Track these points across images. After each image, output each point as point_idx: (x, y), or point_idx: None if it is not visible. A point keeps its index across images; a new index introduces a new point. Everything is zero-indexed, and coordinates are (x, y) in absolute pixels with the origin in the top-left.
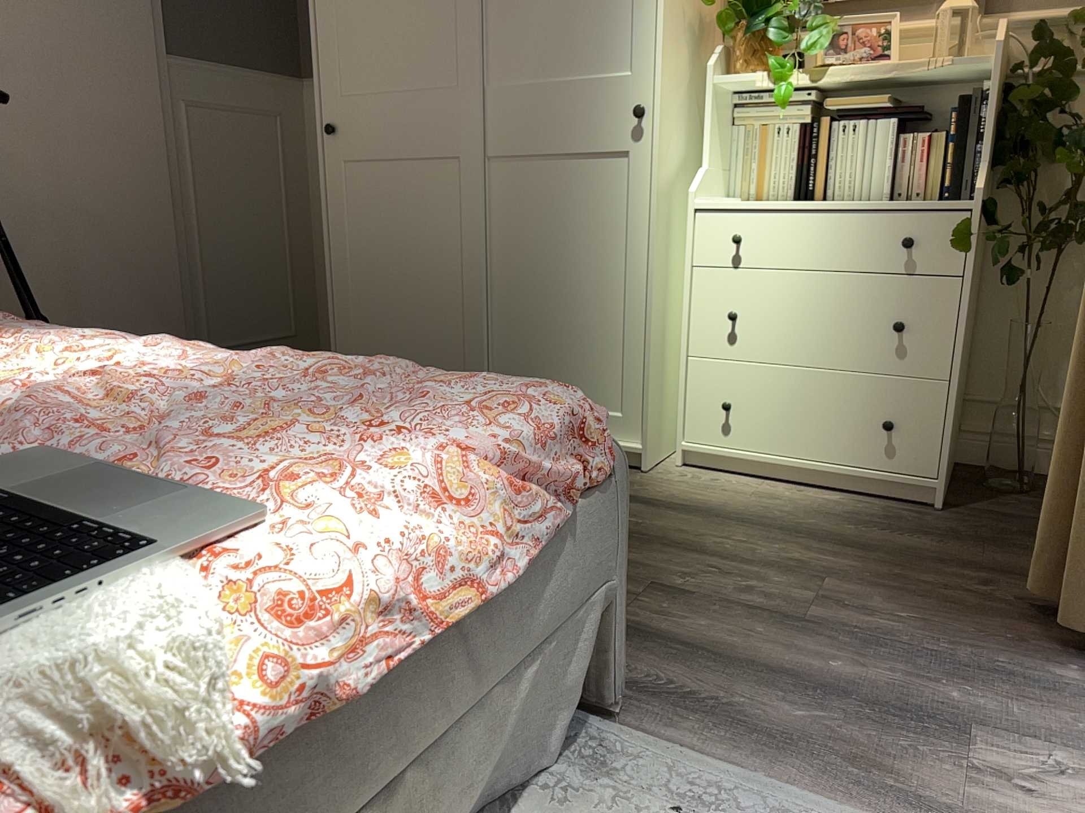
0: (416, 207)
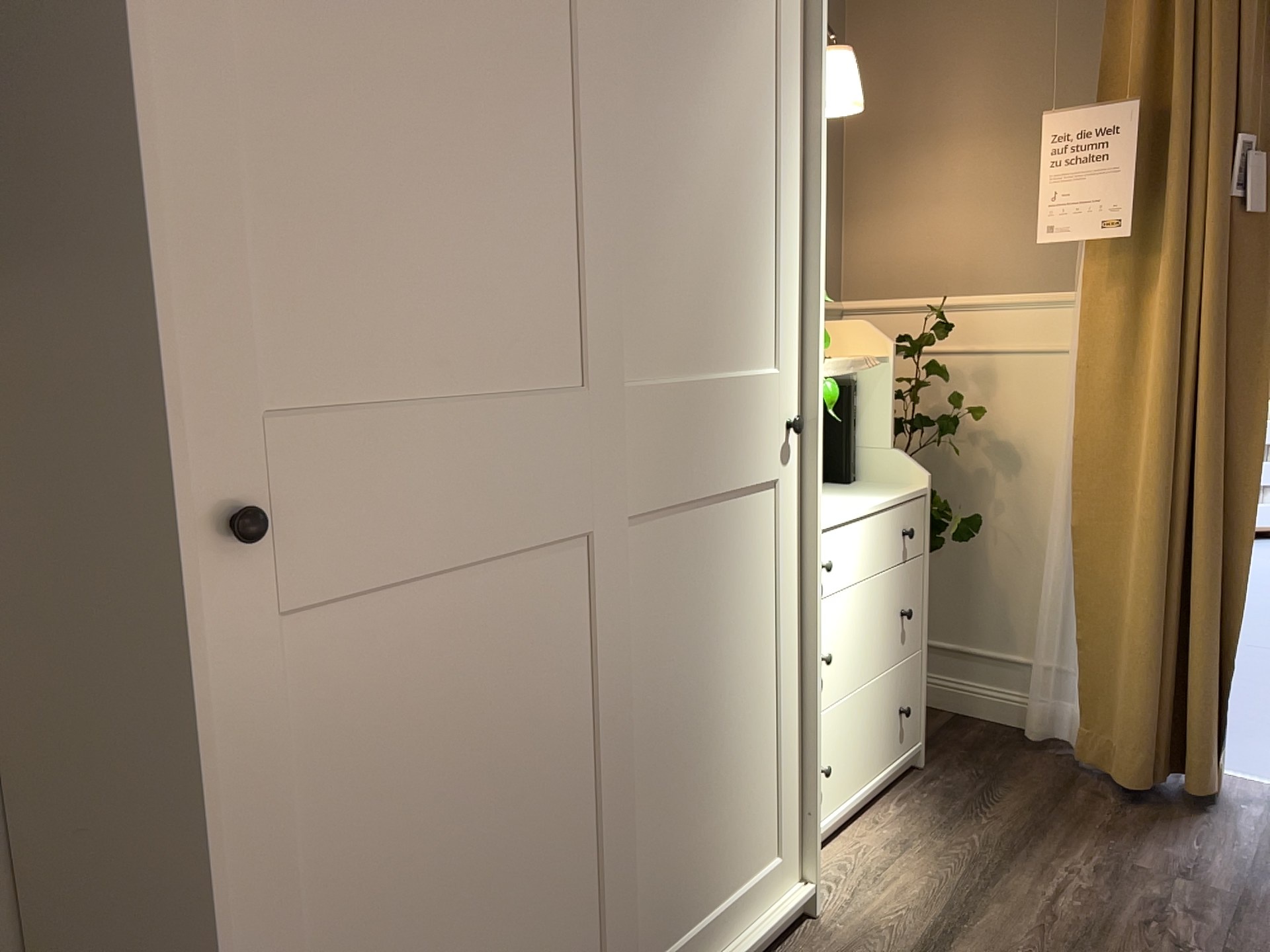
0: (510, 662)
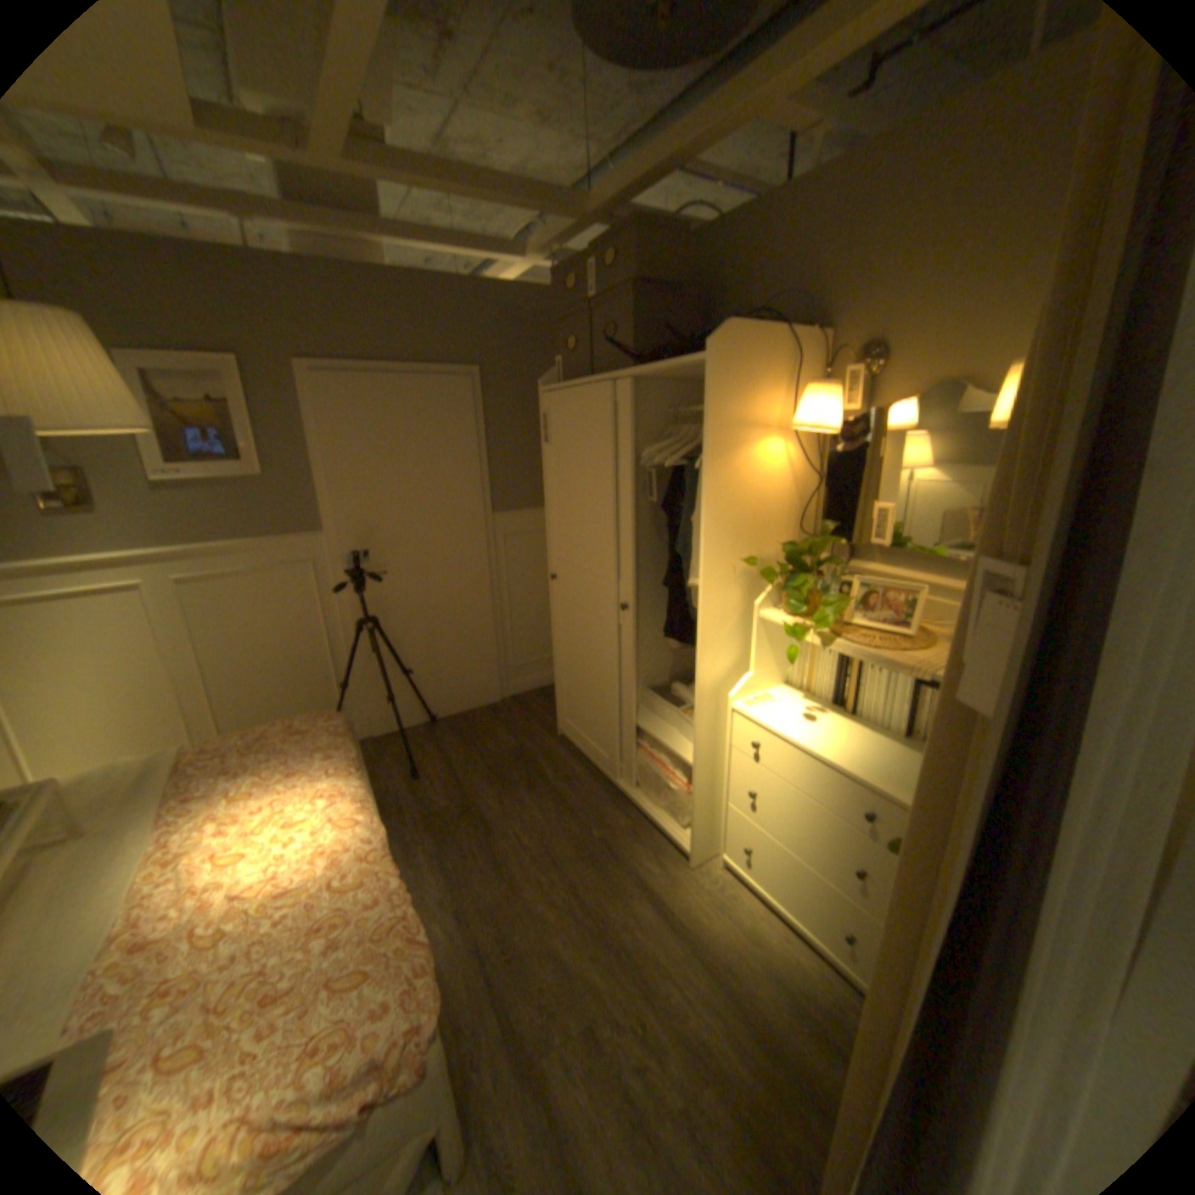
0: (589, 638)
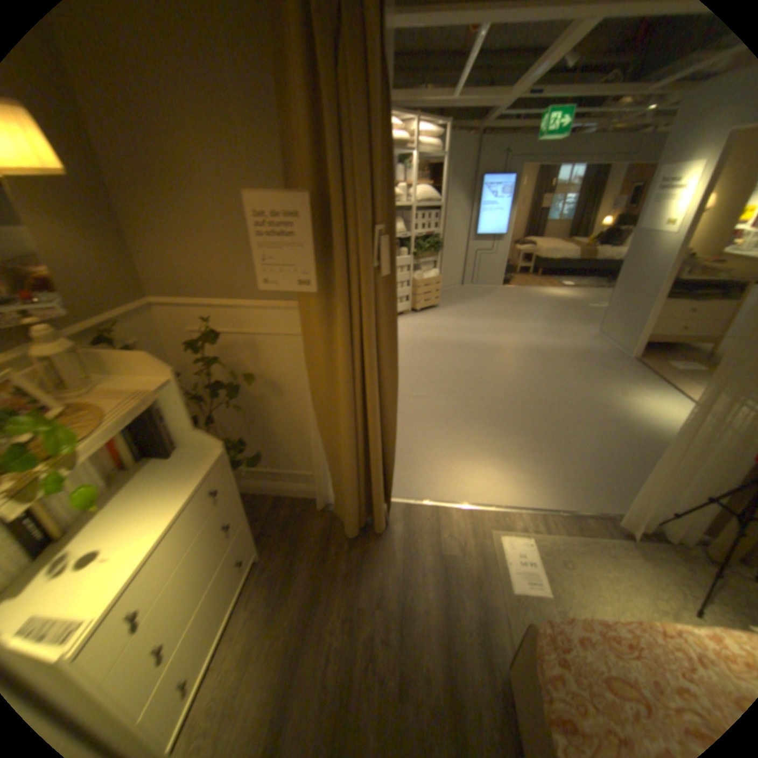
0: None
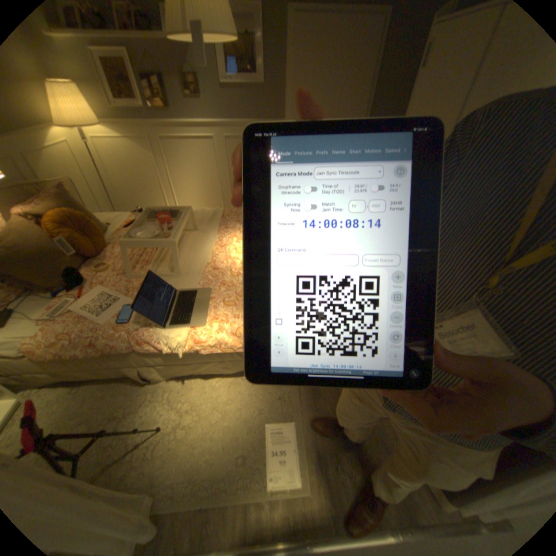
0: None
